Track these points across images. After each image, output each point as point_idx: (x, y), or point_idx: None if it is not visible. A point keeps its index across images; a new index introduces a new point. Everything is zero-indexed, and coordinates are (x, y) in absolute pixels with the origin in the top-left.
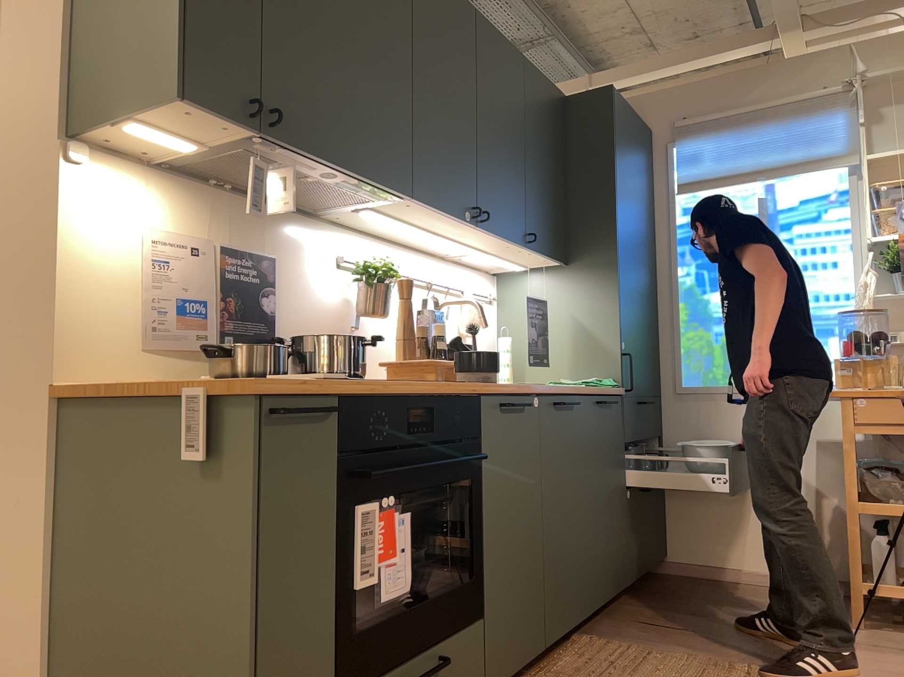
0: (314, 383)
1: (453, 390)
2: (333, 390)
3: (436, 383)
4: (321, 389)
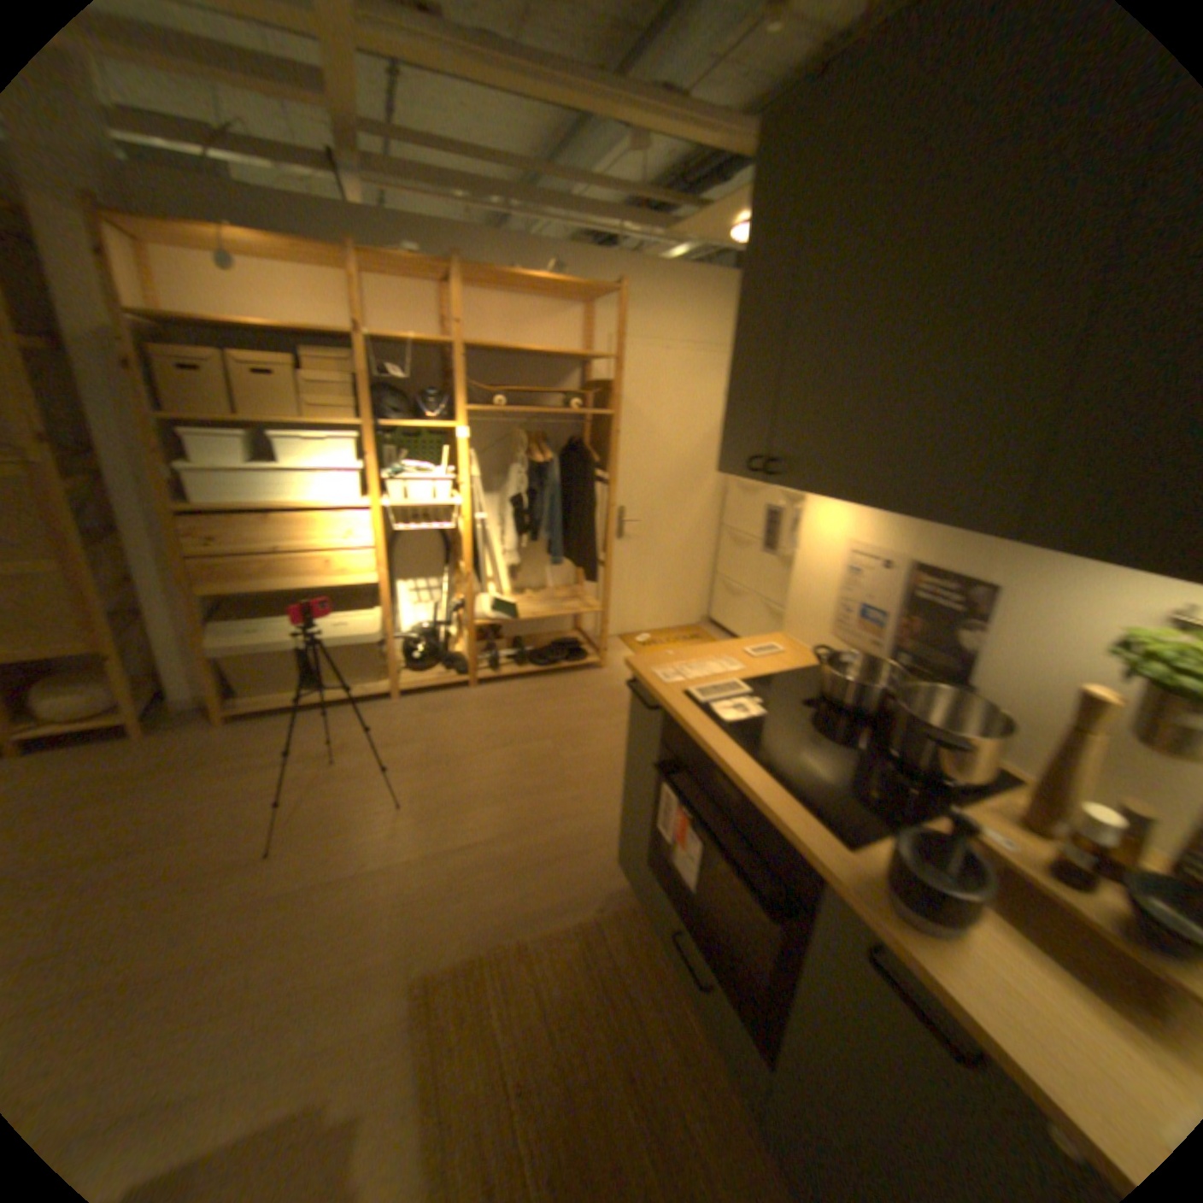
0: (660, 687)
1: (779, 814)
2: (664, 699)
3: (773, 790)
4: (648, 690)
